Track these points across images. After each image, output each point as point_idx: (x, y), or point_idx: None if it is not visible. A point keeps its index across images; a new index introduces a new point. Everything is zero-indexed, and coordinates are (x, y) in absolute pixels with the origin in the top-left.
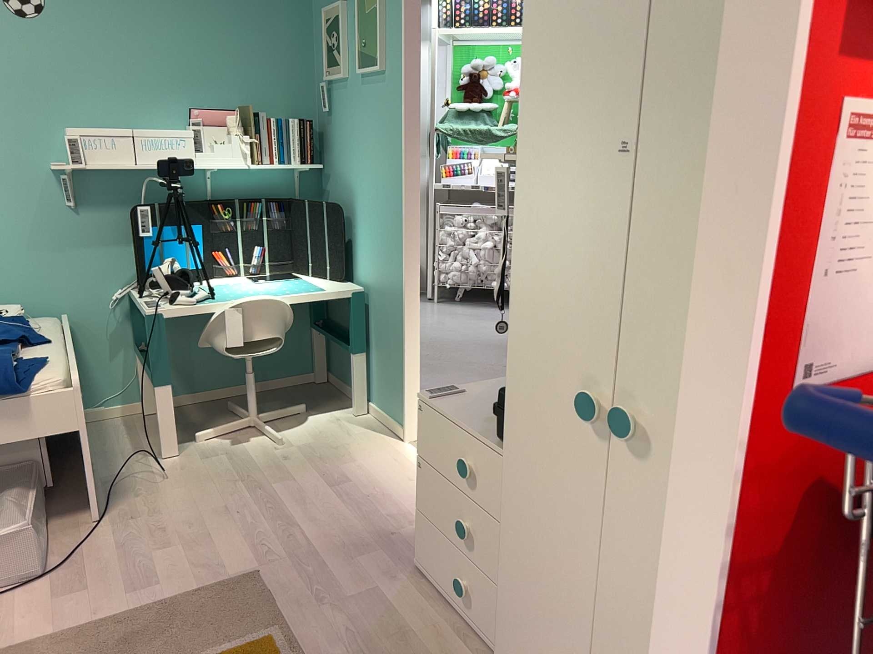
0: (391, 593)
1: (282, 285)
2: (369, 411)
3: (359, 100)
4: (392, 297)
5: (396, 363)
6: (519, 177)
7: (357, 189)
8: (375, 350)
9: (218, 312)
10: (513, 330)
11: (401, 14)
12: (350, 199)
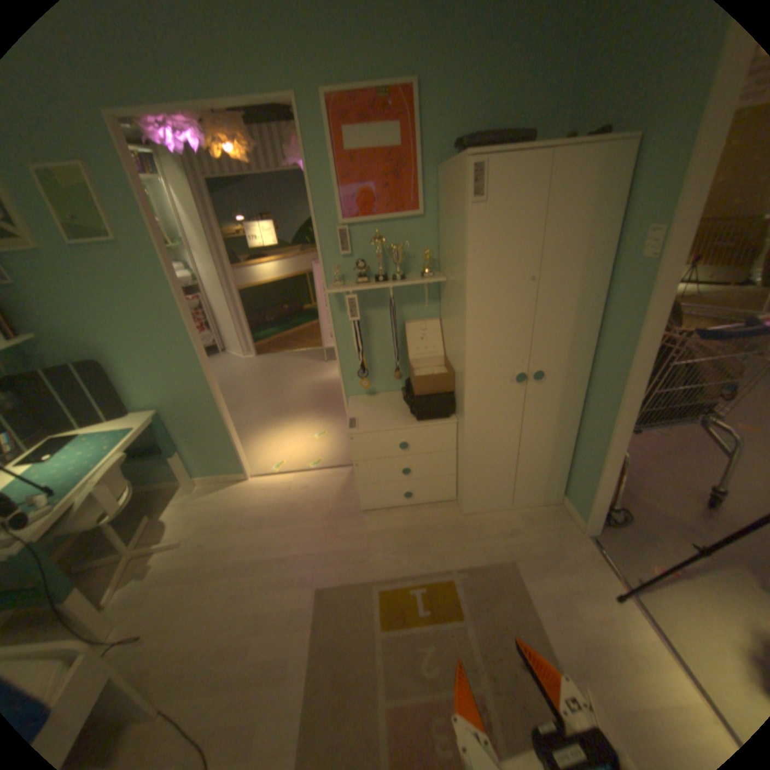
0: (375, 528)
1: (78, 448)
2: (194, 485)
3: (76, 269)
4: (197, 404)
5: (219, 441)
6: (468, 303)
7: (105, 343)
8: (186, 445)
9: (78, 500)
10: (466, 368)
11: (130, 192)
12: (95, 353)
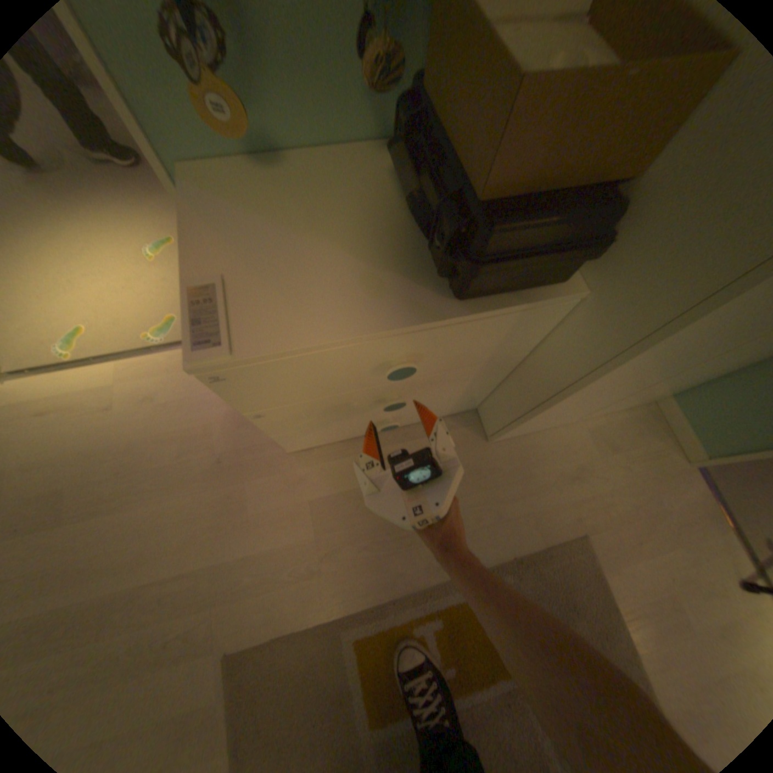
0: (324, 490)
1: None
2: None
3: None
4: None
5: None
6: None
7: None
8: None
9: None
10: None
11: None
12: None
